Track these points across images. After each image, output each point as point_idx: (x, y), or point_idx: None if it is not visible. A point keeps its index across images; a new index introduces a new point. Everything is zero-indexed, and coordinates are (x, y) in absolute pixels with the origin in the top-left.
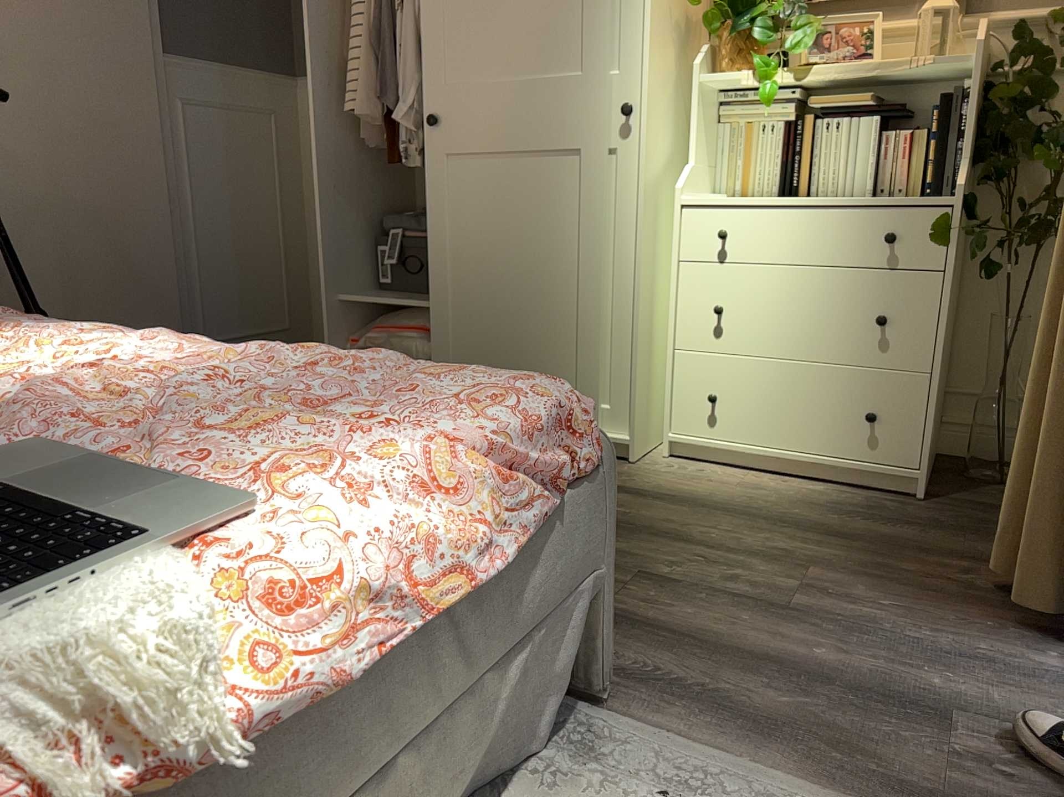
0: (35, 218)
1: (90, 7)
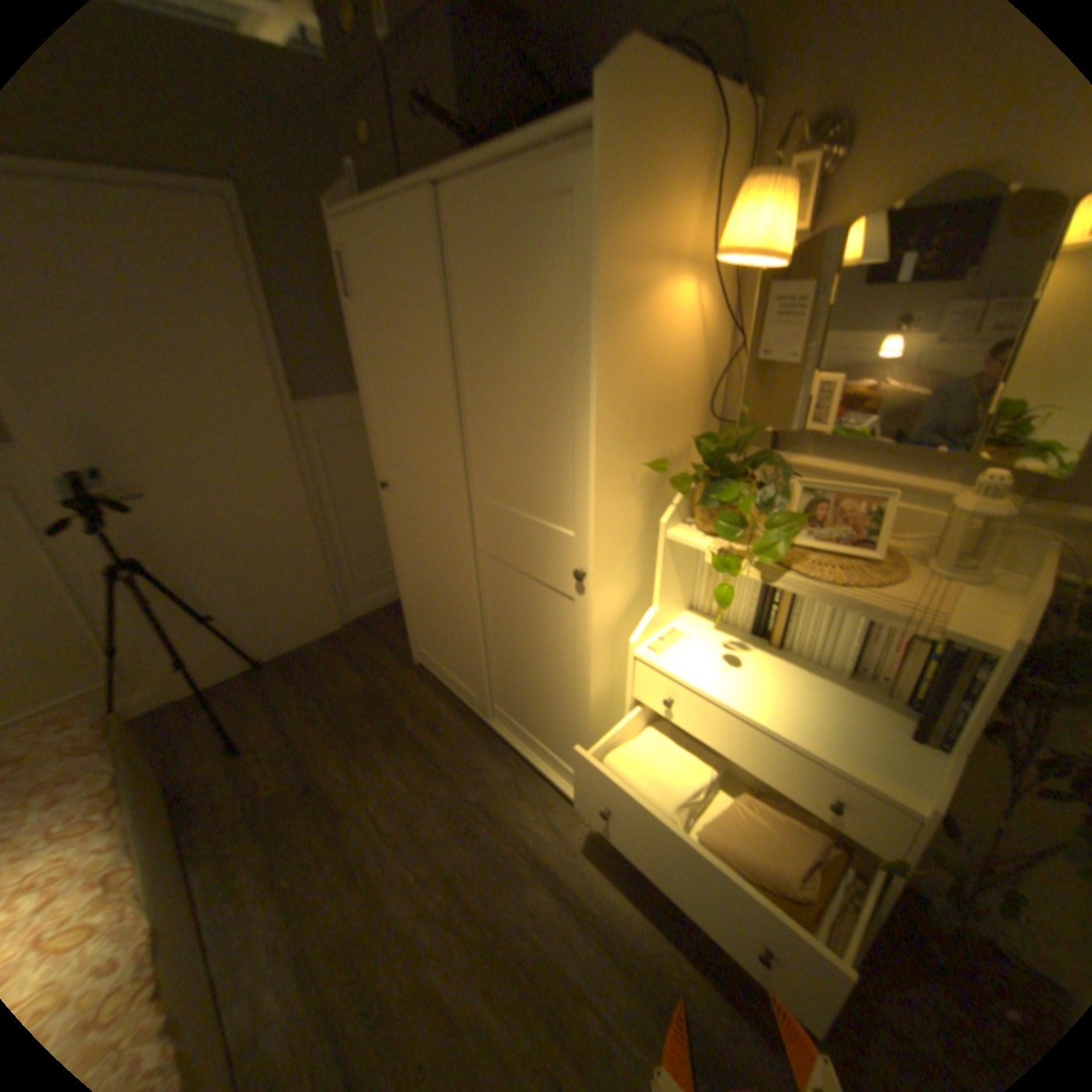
0: (197, 549)
1: (214, 387)
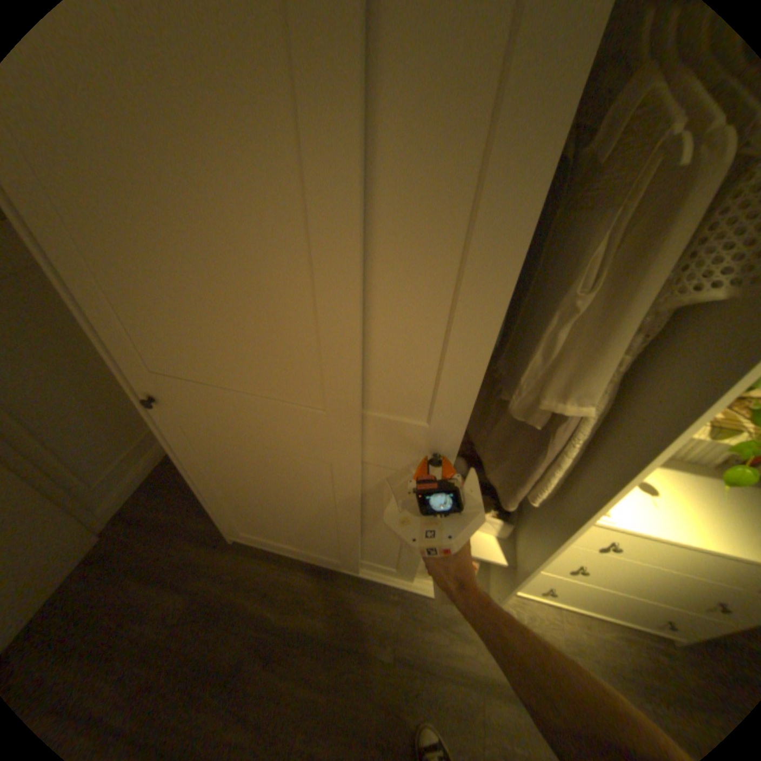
0: None
1: None
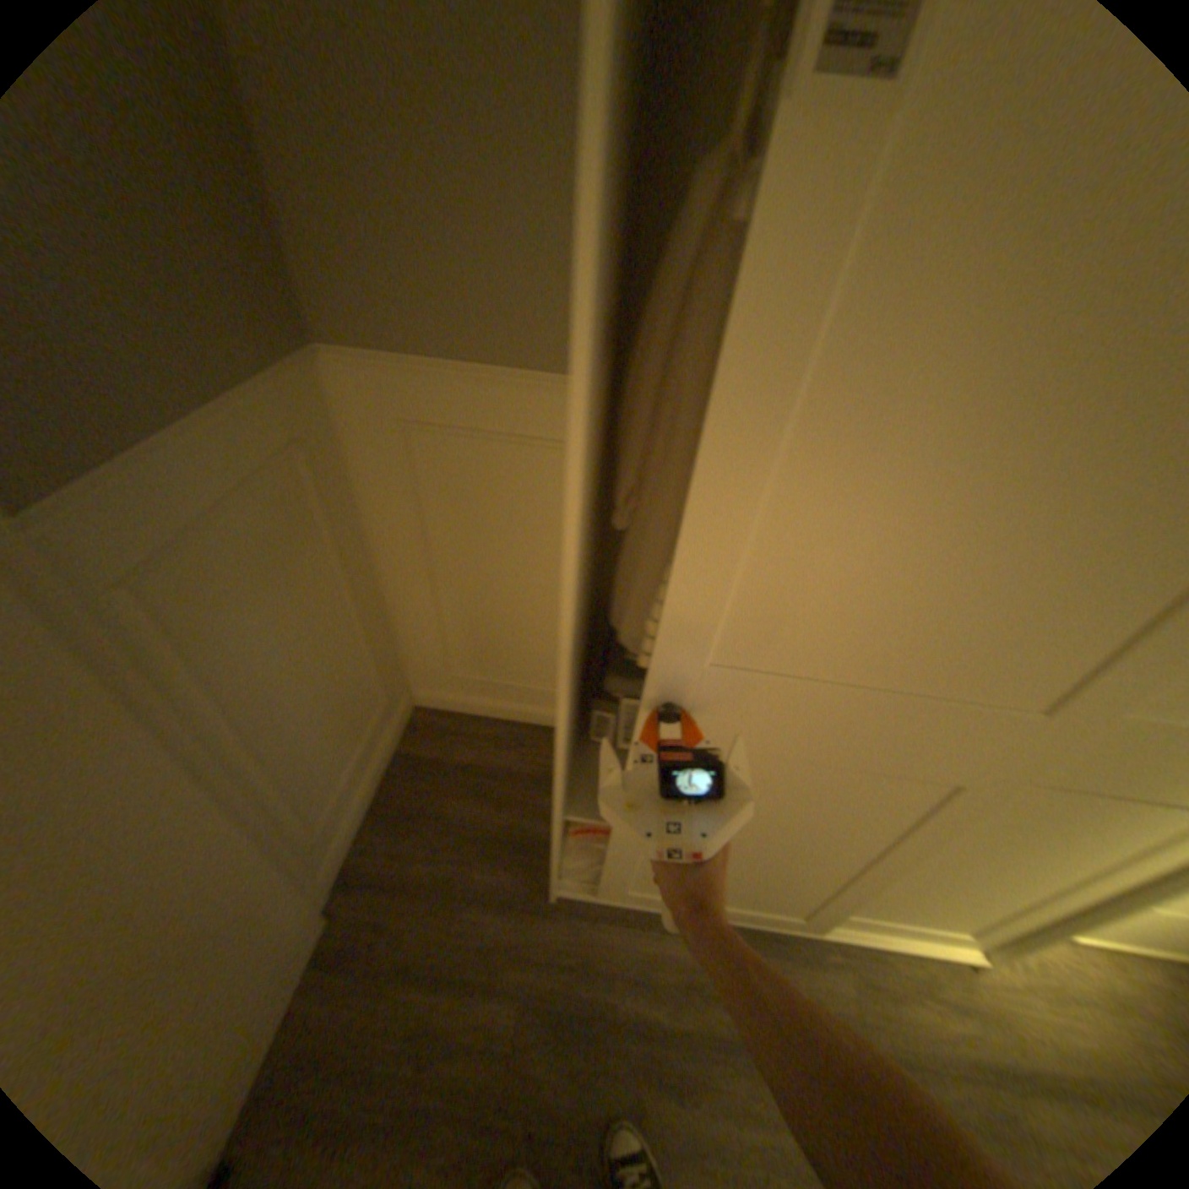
0: None
1: None
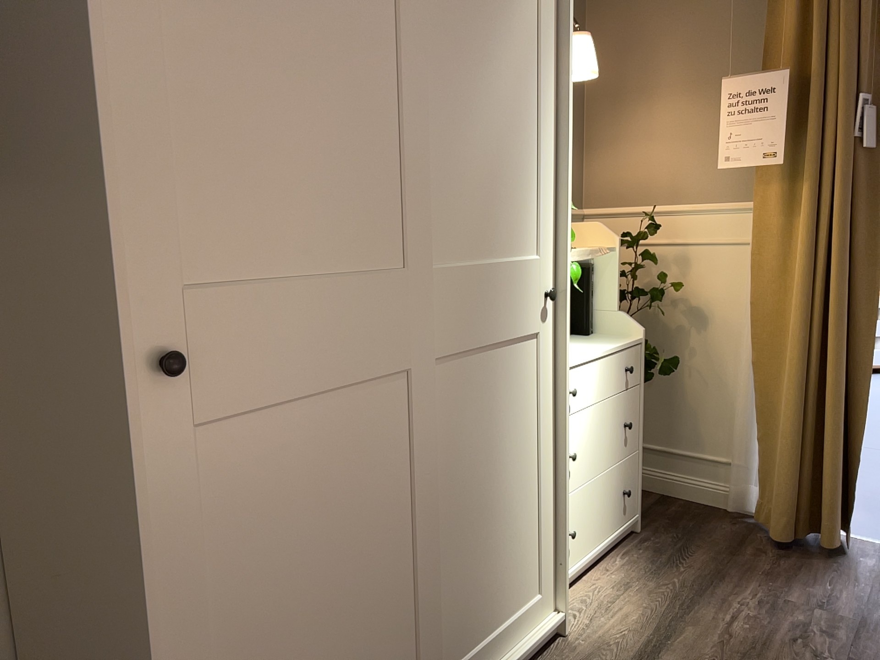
0: None
1: None
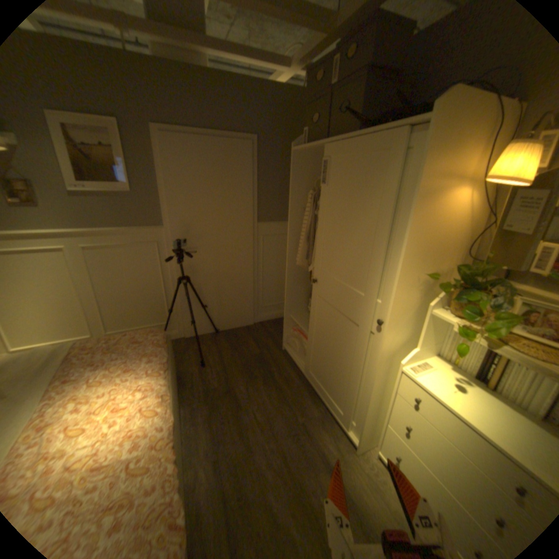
0: (209, 277)
1: (231, 214)
